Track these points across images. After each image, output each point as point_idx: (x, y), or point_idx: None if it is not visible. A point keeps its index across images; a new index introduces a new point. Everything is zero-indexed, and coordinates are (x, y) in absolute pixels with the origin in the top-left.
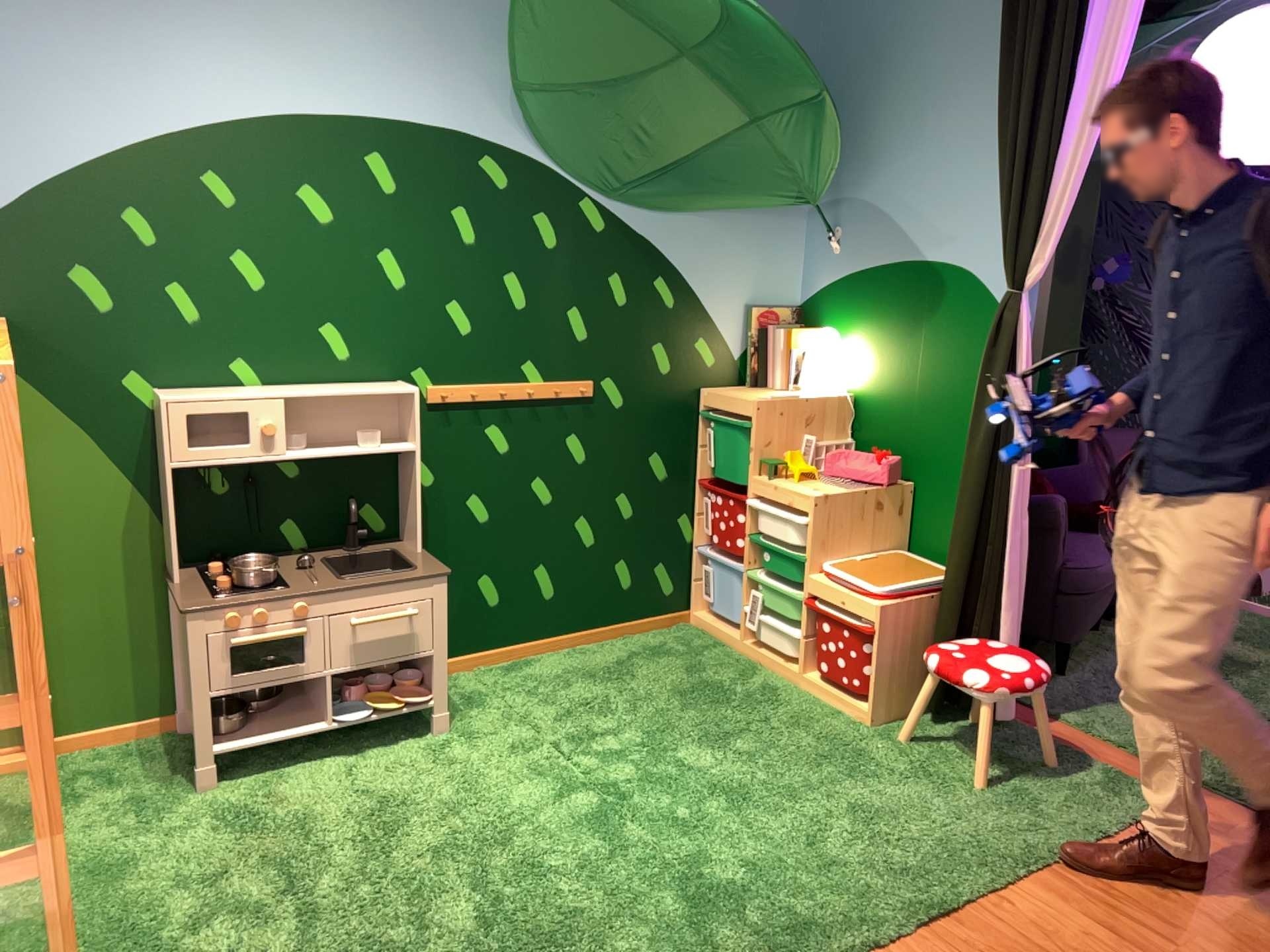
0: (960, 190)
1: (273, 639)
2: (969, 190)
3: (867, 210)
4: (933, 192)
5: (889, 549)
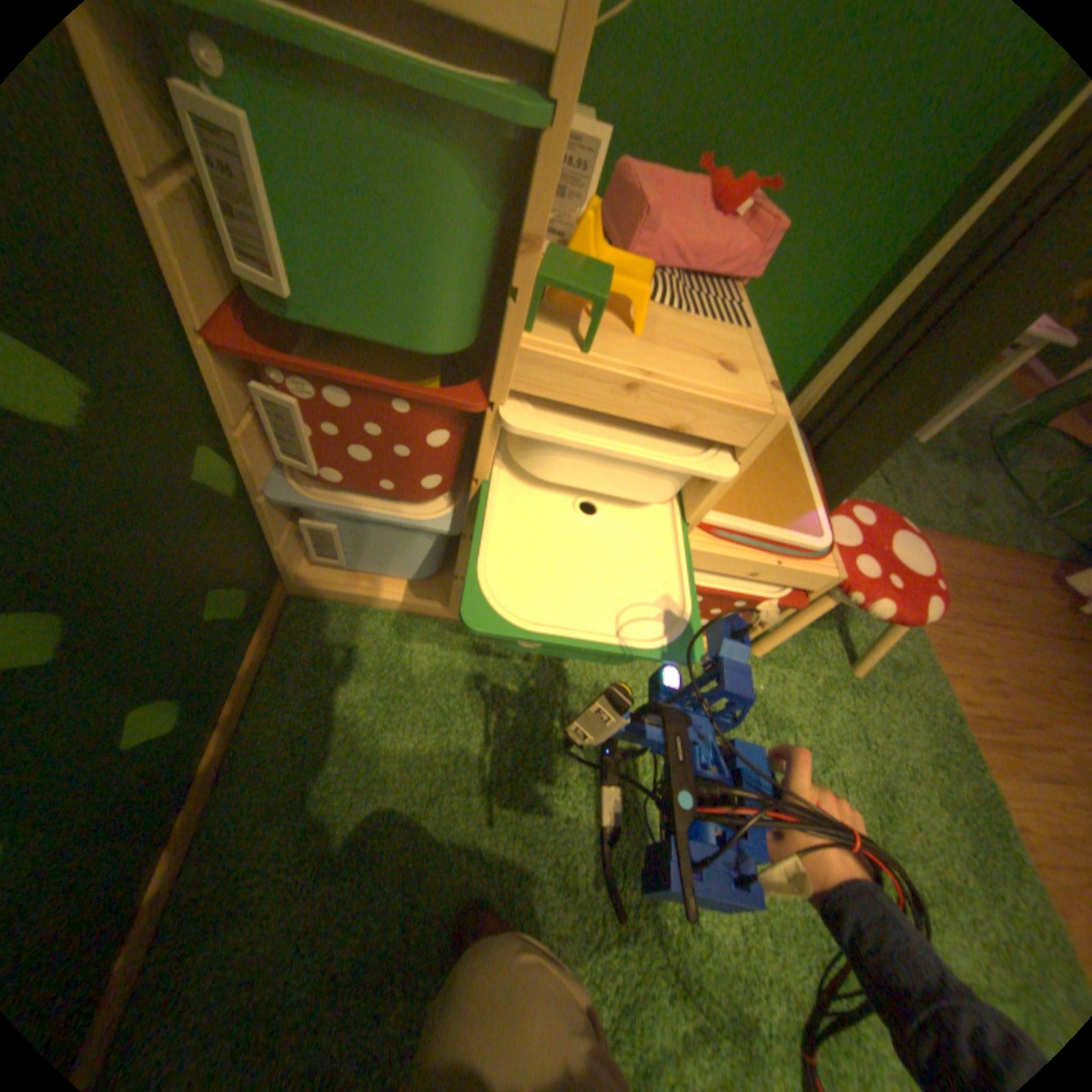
0: None
1: None
2: None
3: None
4: None
5: None
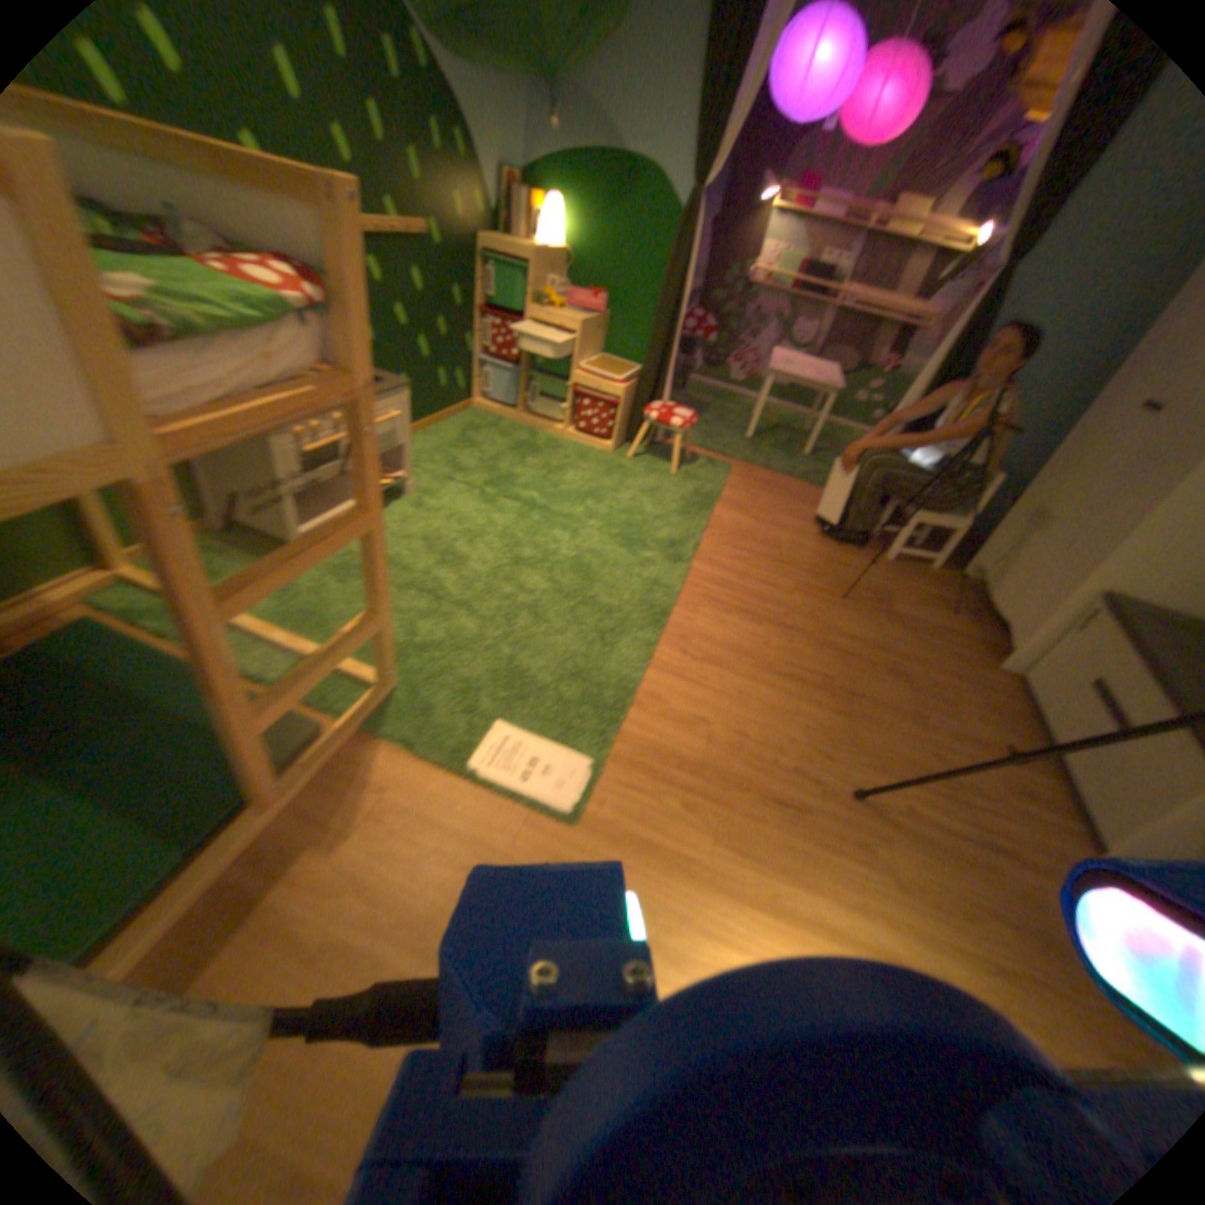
0: (662, 93)
1: (317, 445)
2: (669, 95)
3: (586, 91)
4: (642, 89)
5: (596, 354)
